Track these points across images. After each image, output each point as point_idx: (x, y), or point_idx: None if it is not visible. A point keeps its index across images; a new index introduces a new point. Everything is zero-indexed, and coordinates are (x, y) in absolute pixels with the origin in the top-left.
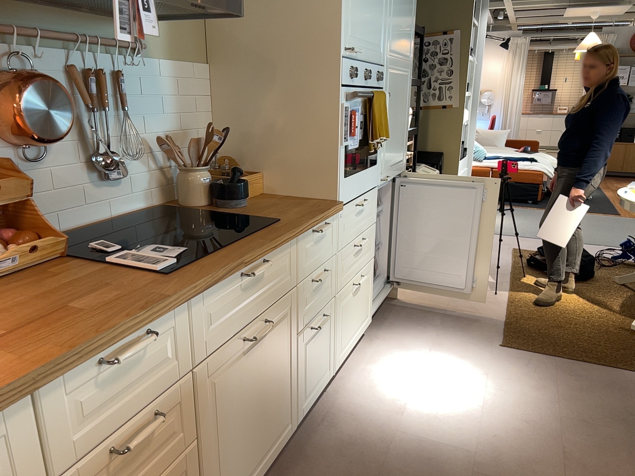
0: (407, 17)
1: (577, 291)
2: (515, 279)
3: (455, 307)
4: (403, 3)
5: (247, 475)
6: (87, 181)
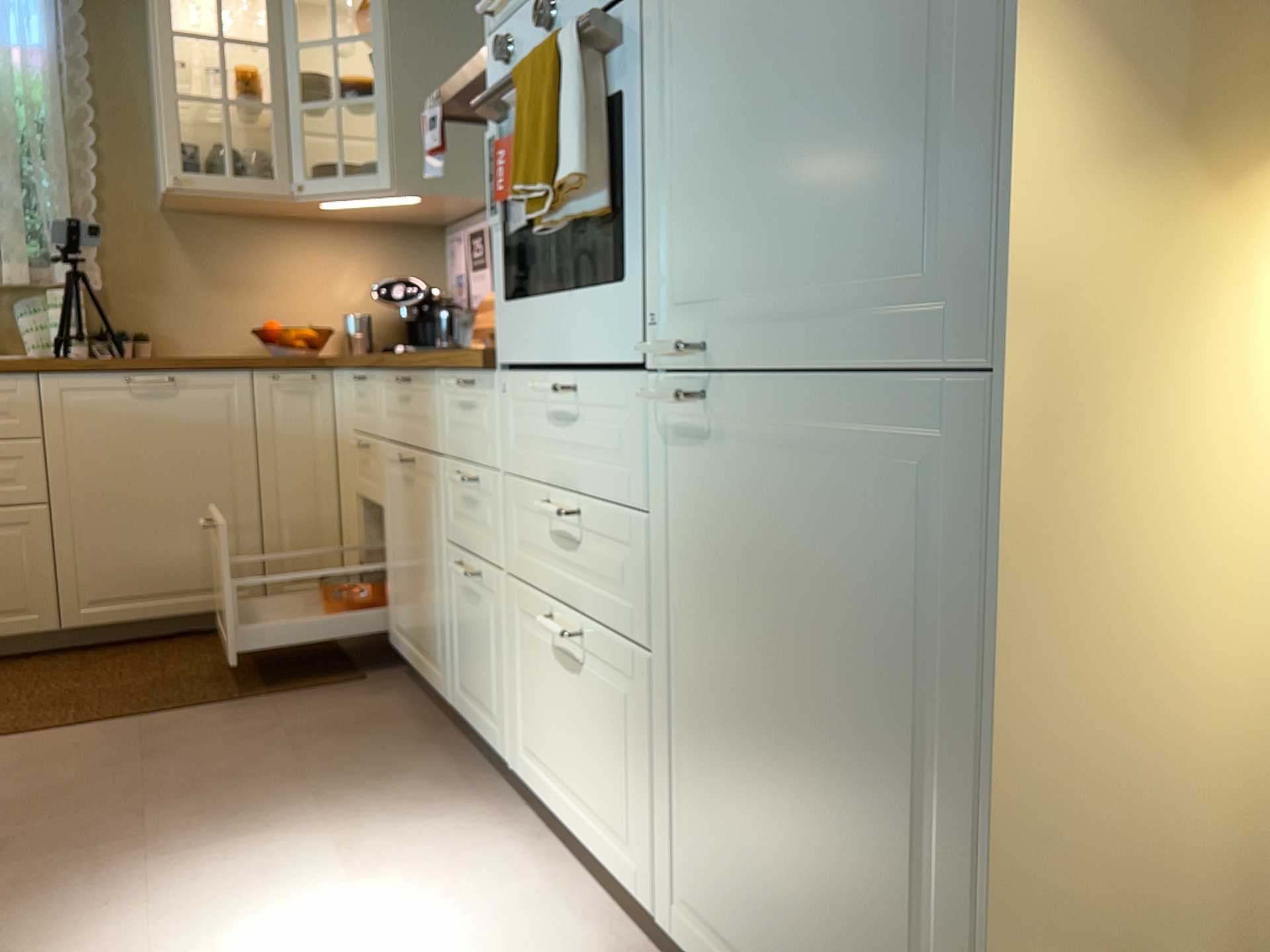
0: None
1: None
2: None
3: None
4: None
5: (410, 639)
6: None
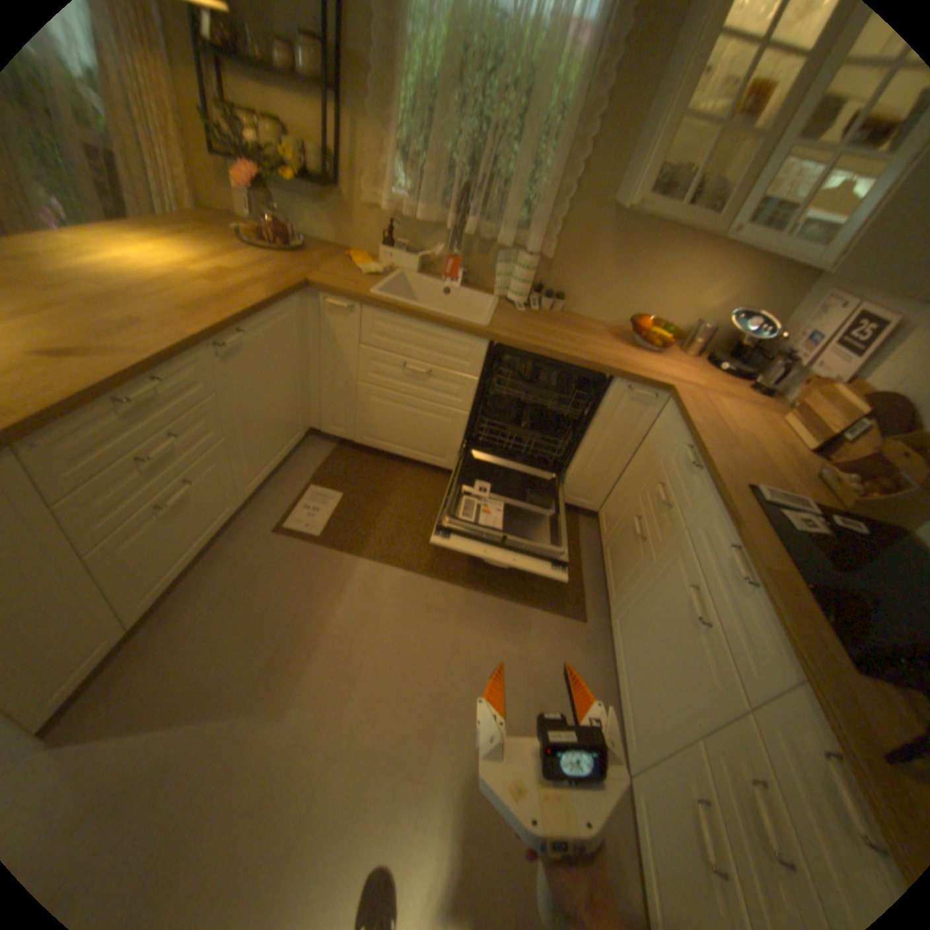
0: None
1: None
2: None
3: None
4: None
5: (626, 661)
6: None
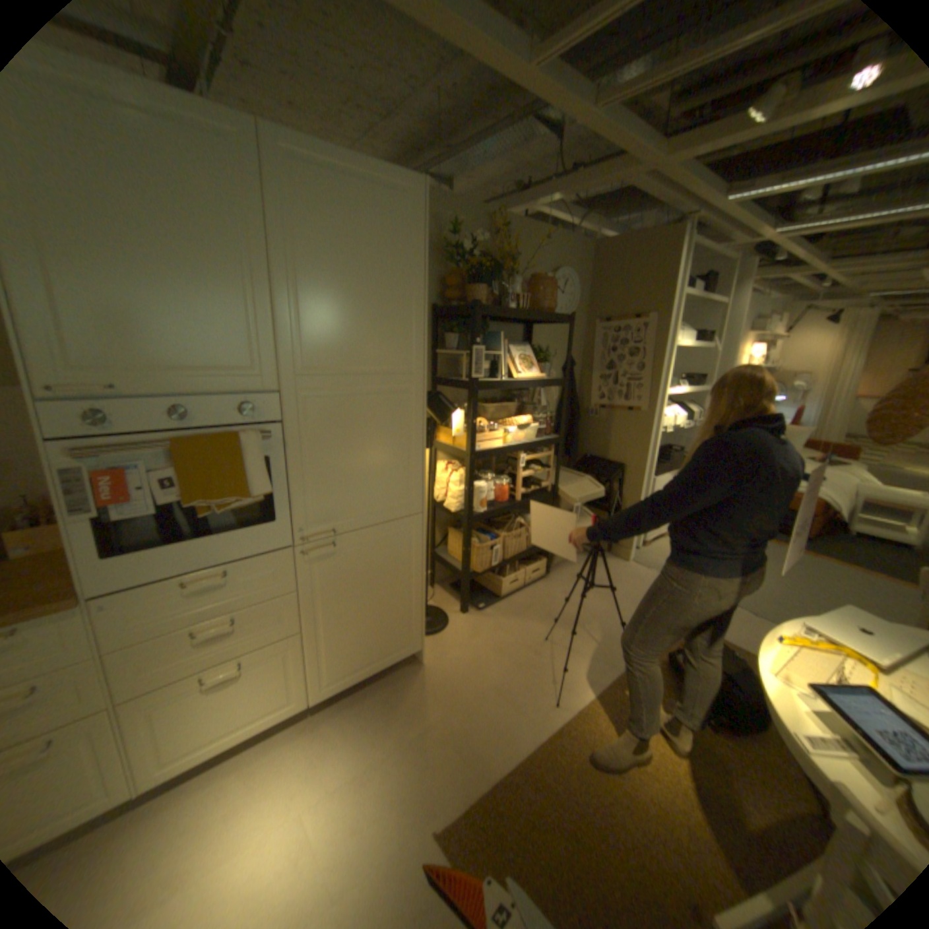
0: (377, 314)
1: (701, 758)
2: (618, 688)
3: (472, 713)
4: (351, 297)
5: None
6: None
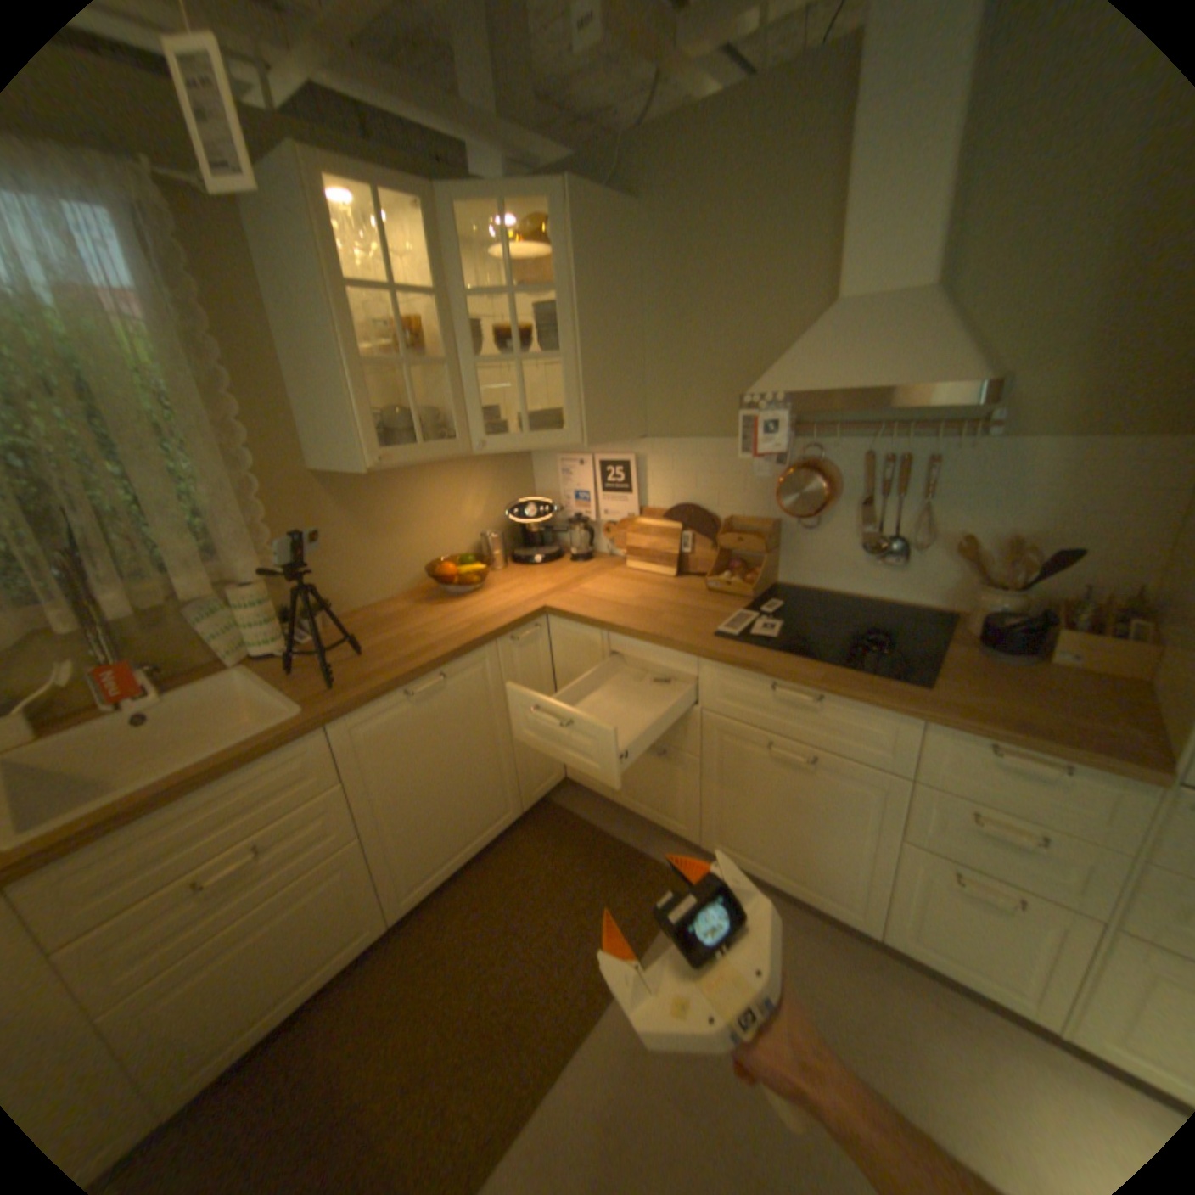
0: None
1: None
2: None
3: None
4: None
5: (766, 865)
6: (862, 557)
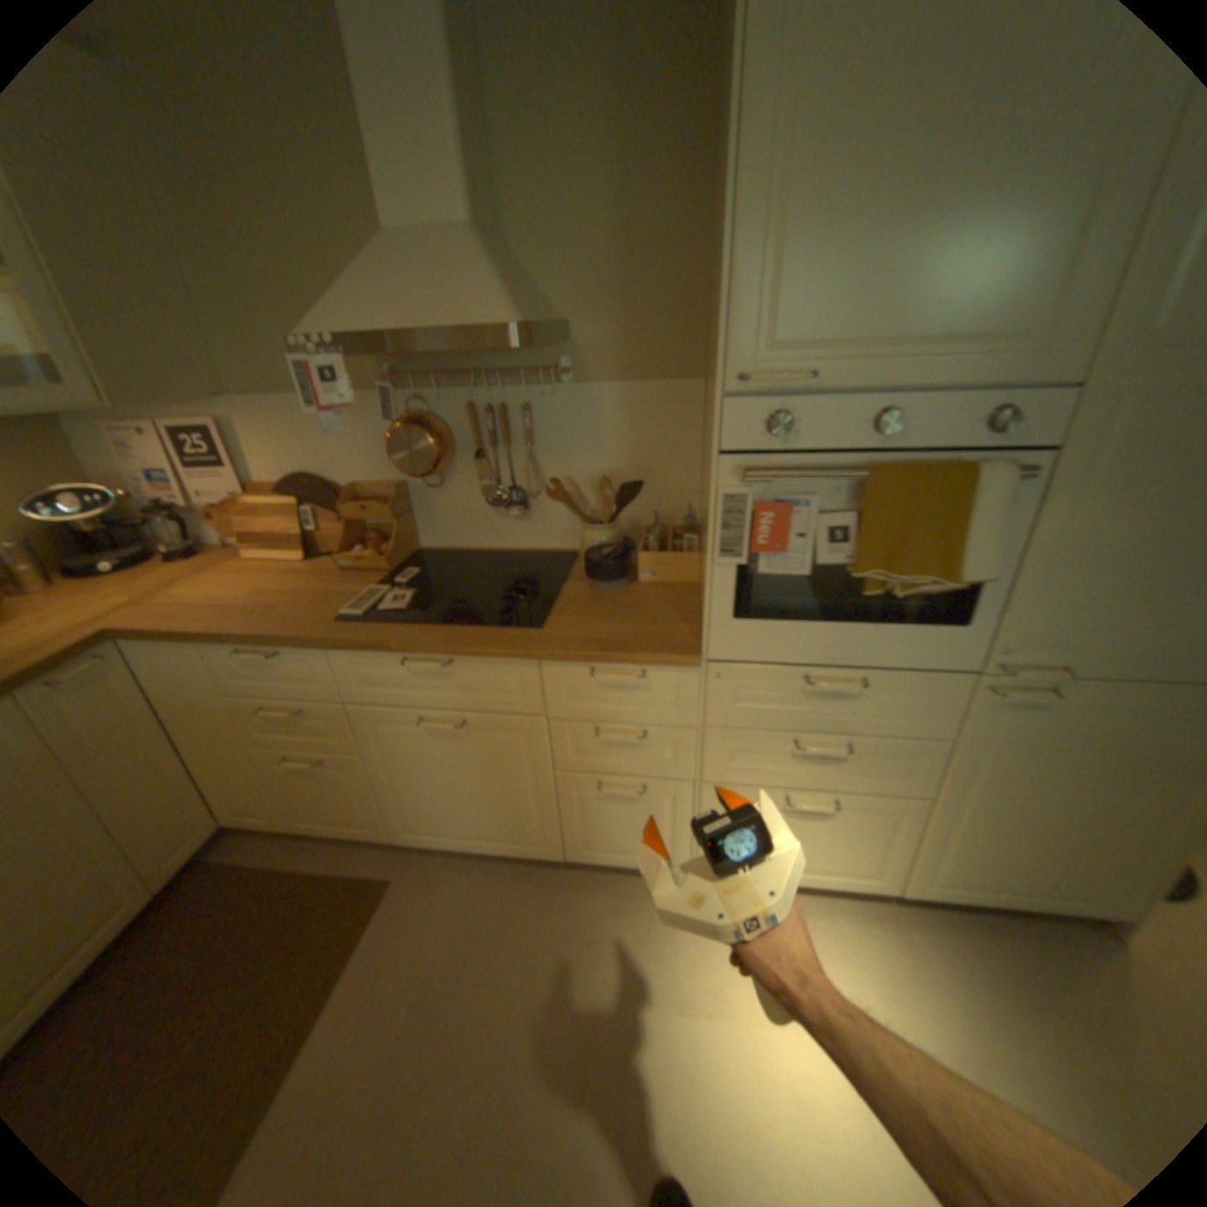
0: None
1: None
2: None
3: None
4: None
5: (456, 837)
6: (492, 511)
